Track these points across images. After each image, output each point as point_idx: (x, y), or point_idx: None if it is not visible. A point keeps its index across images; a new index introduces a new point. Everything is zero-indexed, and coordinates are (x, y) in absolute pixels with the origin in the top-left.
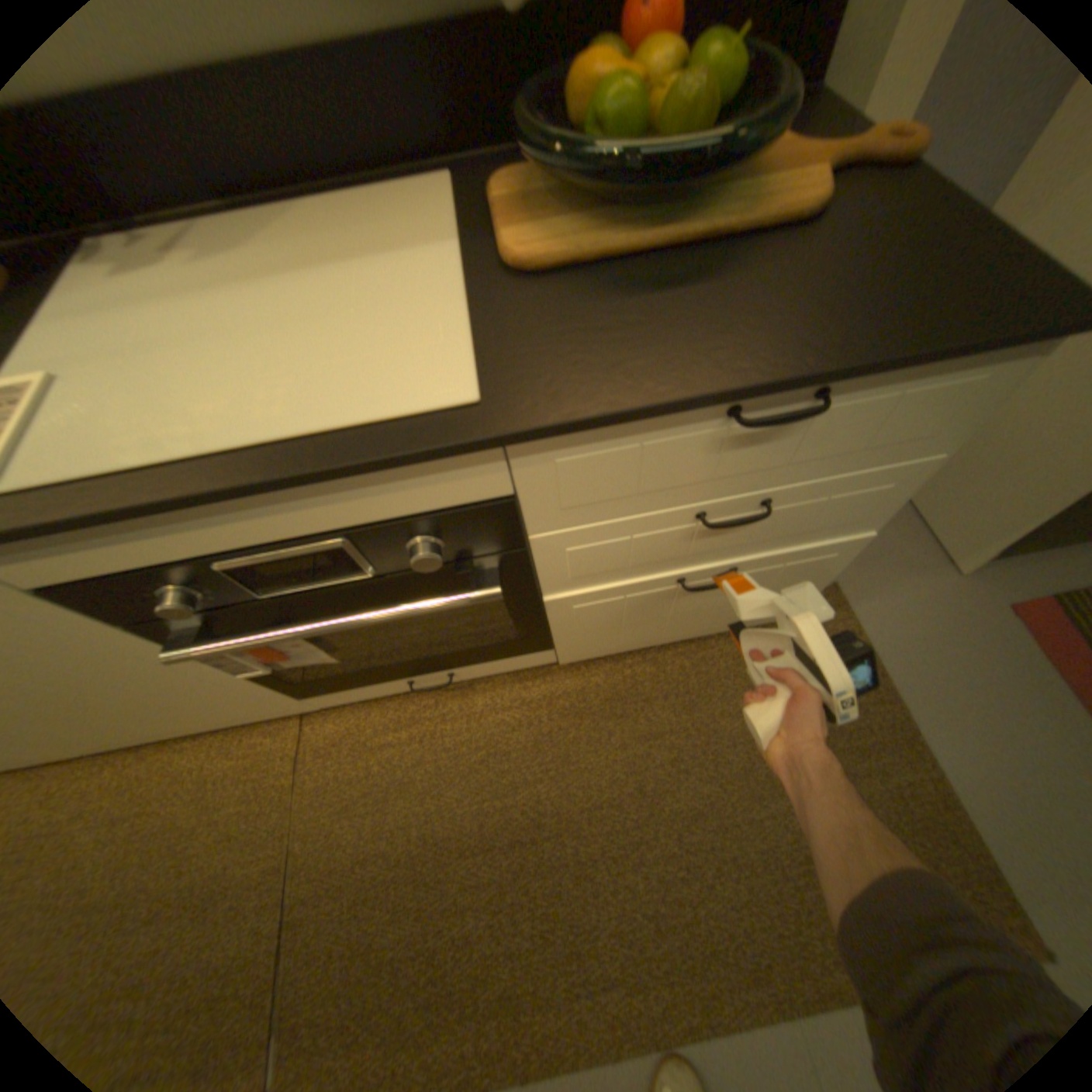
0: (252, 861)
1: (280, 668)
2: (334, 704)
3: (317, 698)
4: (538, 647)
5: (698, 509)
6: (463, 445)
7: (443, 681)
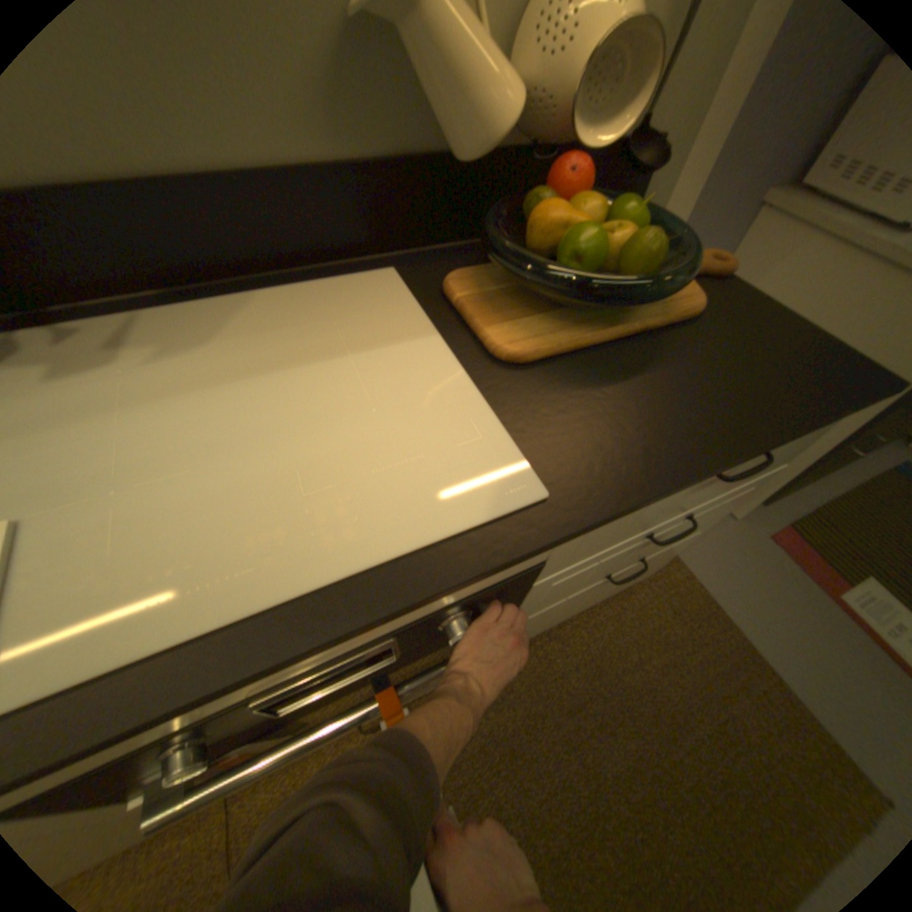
0: None
1: None
2: None
3: None
4: None
5: (650, 532)
6: (555, 544)
7: None
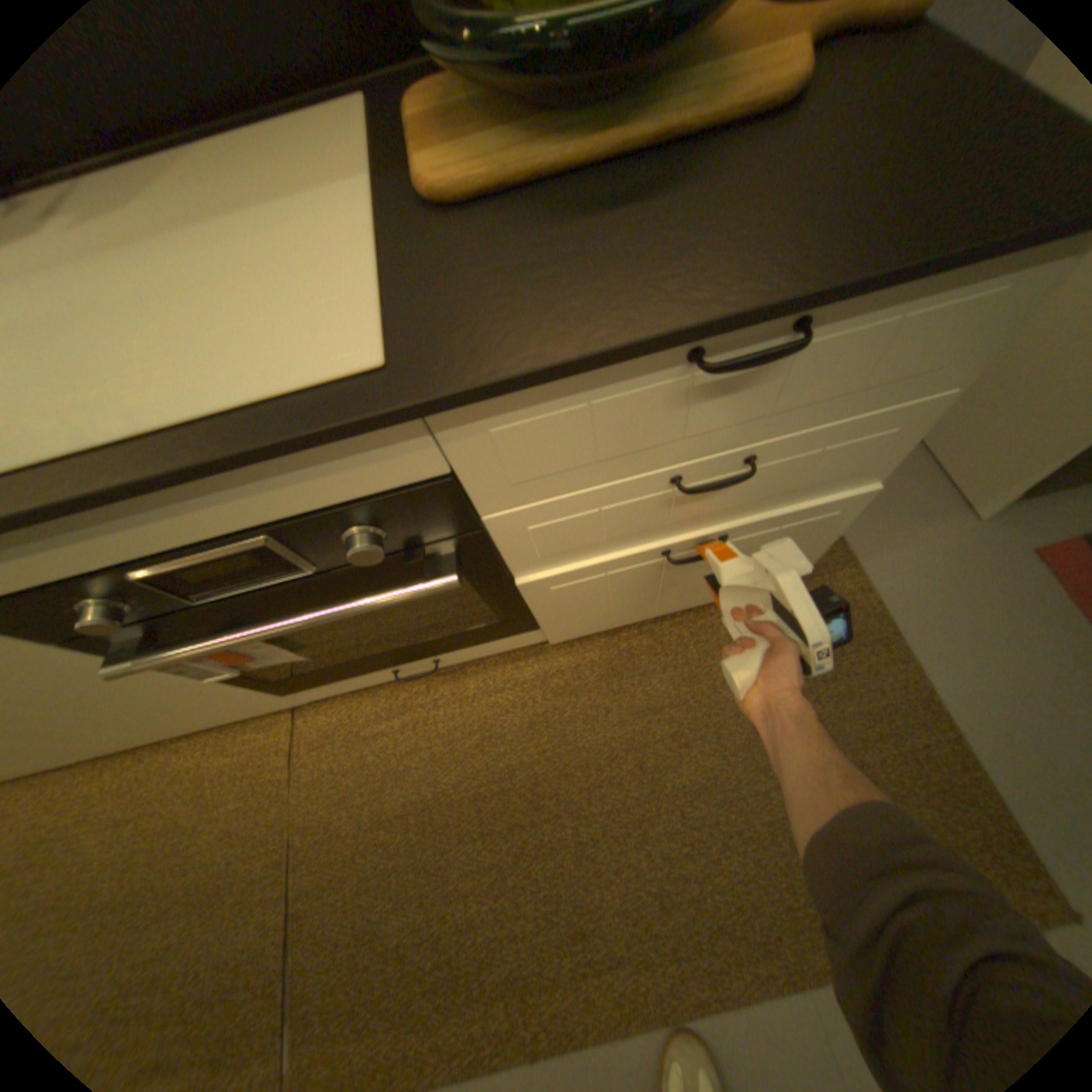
0: (254, 856)
1: (252, 669)
2: (321, 697)
3: (302, 694)
4: (523, 628)
5: (672, 474)
6: (366, 421)
7: (430, 668)
